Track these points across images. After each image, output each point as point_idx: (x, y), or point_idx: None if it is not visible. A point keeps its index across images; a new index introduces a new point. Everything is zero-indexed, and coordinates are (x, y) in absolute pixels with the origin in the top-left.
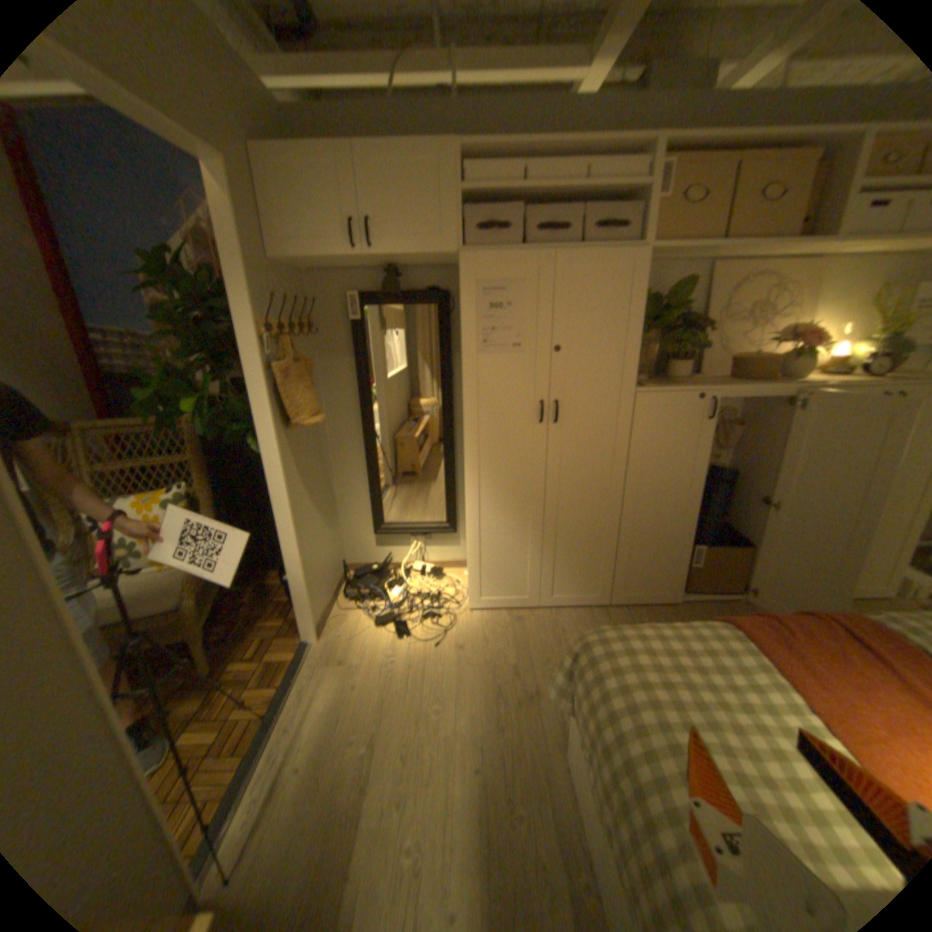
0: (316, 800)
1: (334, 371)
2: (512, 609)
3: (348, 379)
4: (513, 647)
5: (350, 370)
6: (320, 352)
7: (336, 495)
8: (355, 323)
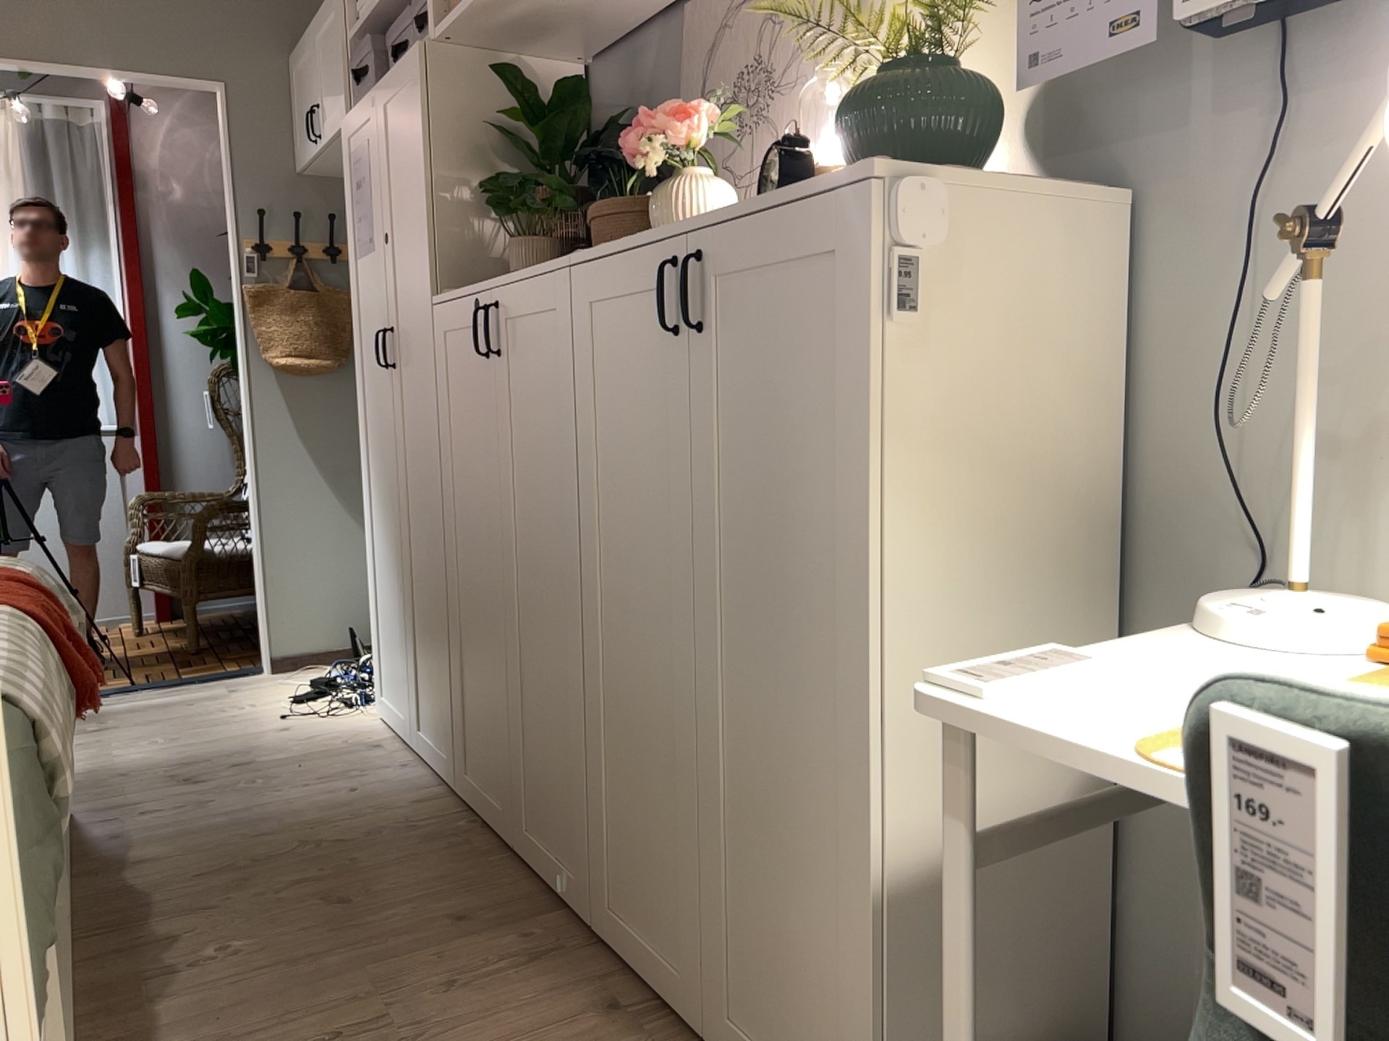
0: None
1: None
2: (400, 738)
3: None
4: (296, 755)
5: None
6: None
7: None
8: None
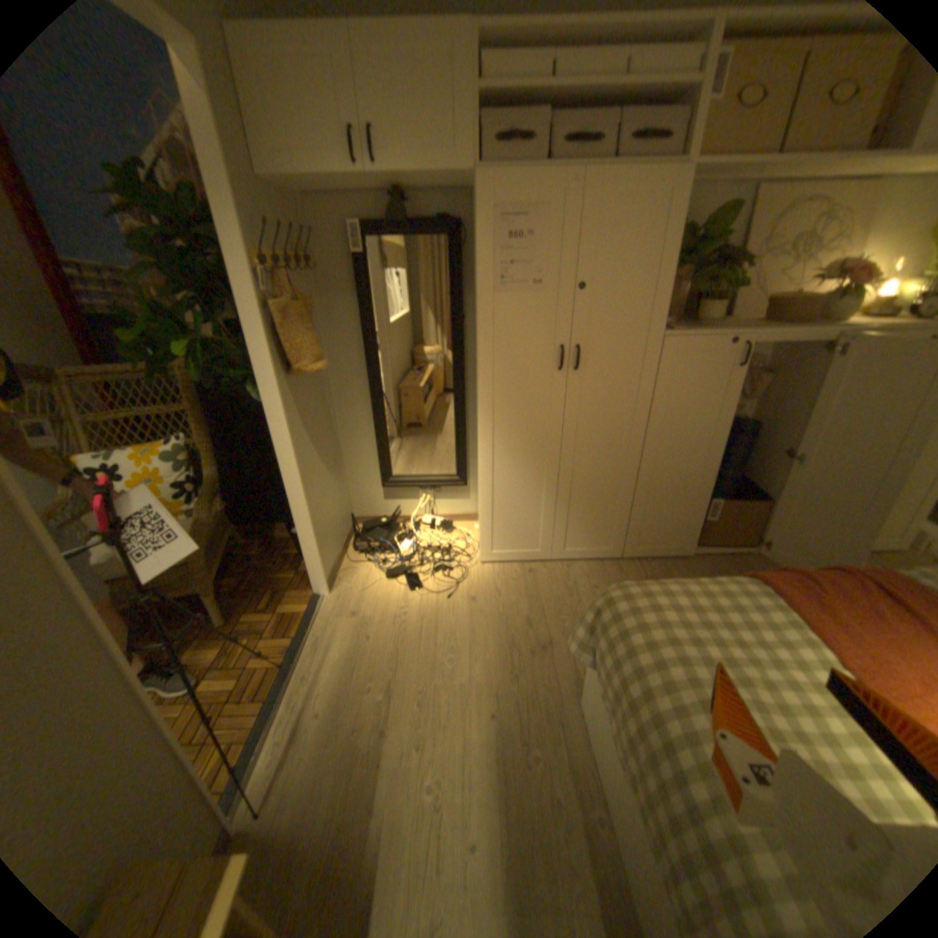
0: (337, 743)
1: (335, 312)
2: (523, 562)
3: (350, 322)
4: (525, 599)
5: (352, 311)
6: (319, 291)
7: (342, 447)
8: (356, 257)
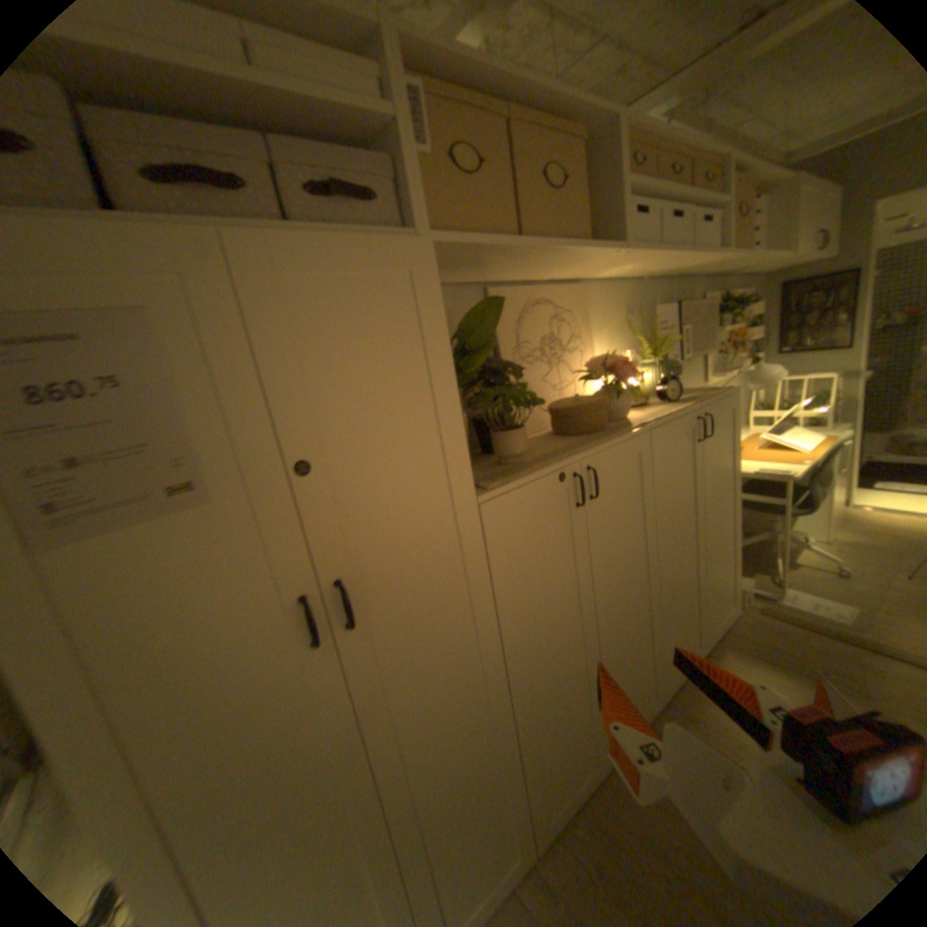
0: None
1: None
2: None
3: None
4: None
5: None
6: None
7: None
8: None
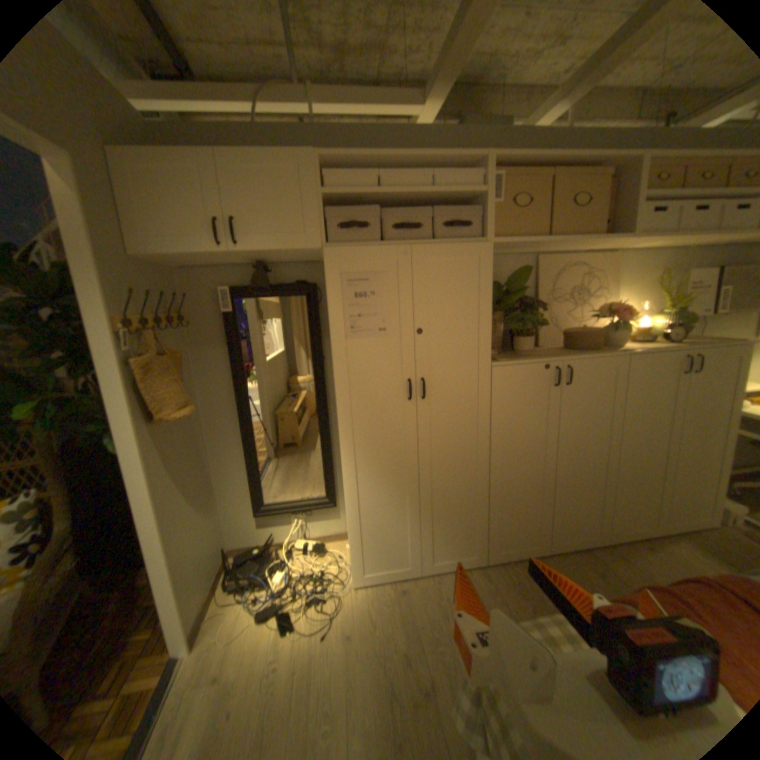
0: None
1: (207, 360)
2: (395, 582)
3: (222, 368)
4: (400, 630)
5: (224, 359)
6: (192, 344)
7: (212, 481)
8: (227, 315)
